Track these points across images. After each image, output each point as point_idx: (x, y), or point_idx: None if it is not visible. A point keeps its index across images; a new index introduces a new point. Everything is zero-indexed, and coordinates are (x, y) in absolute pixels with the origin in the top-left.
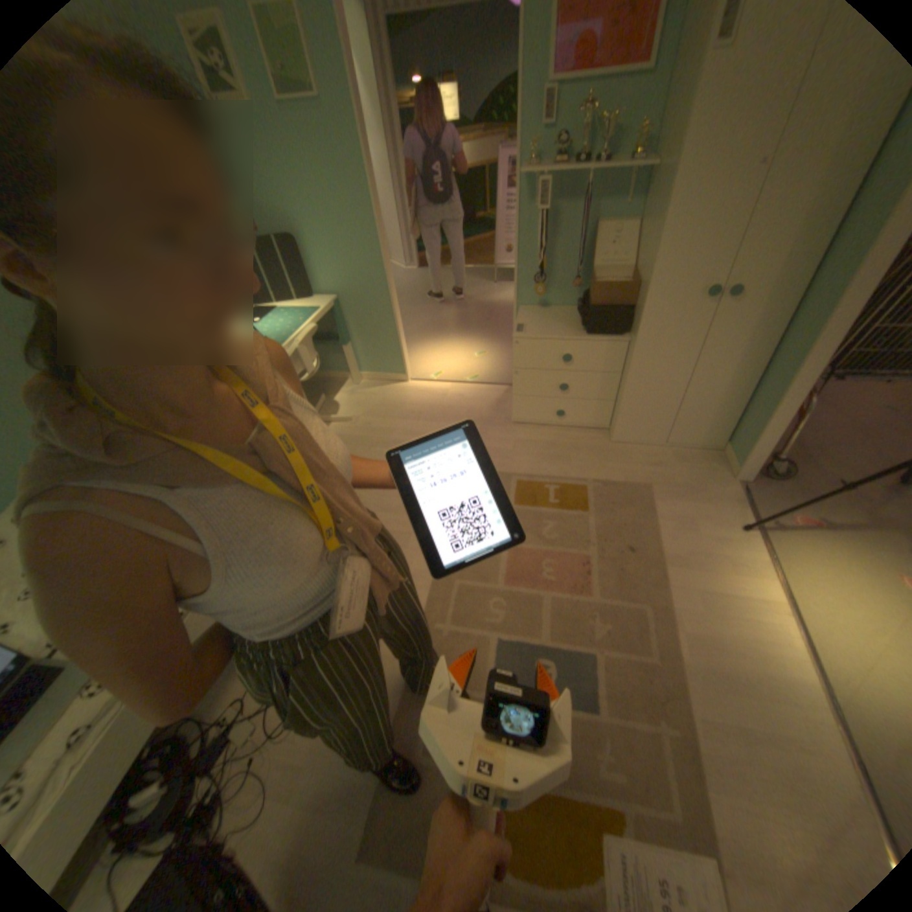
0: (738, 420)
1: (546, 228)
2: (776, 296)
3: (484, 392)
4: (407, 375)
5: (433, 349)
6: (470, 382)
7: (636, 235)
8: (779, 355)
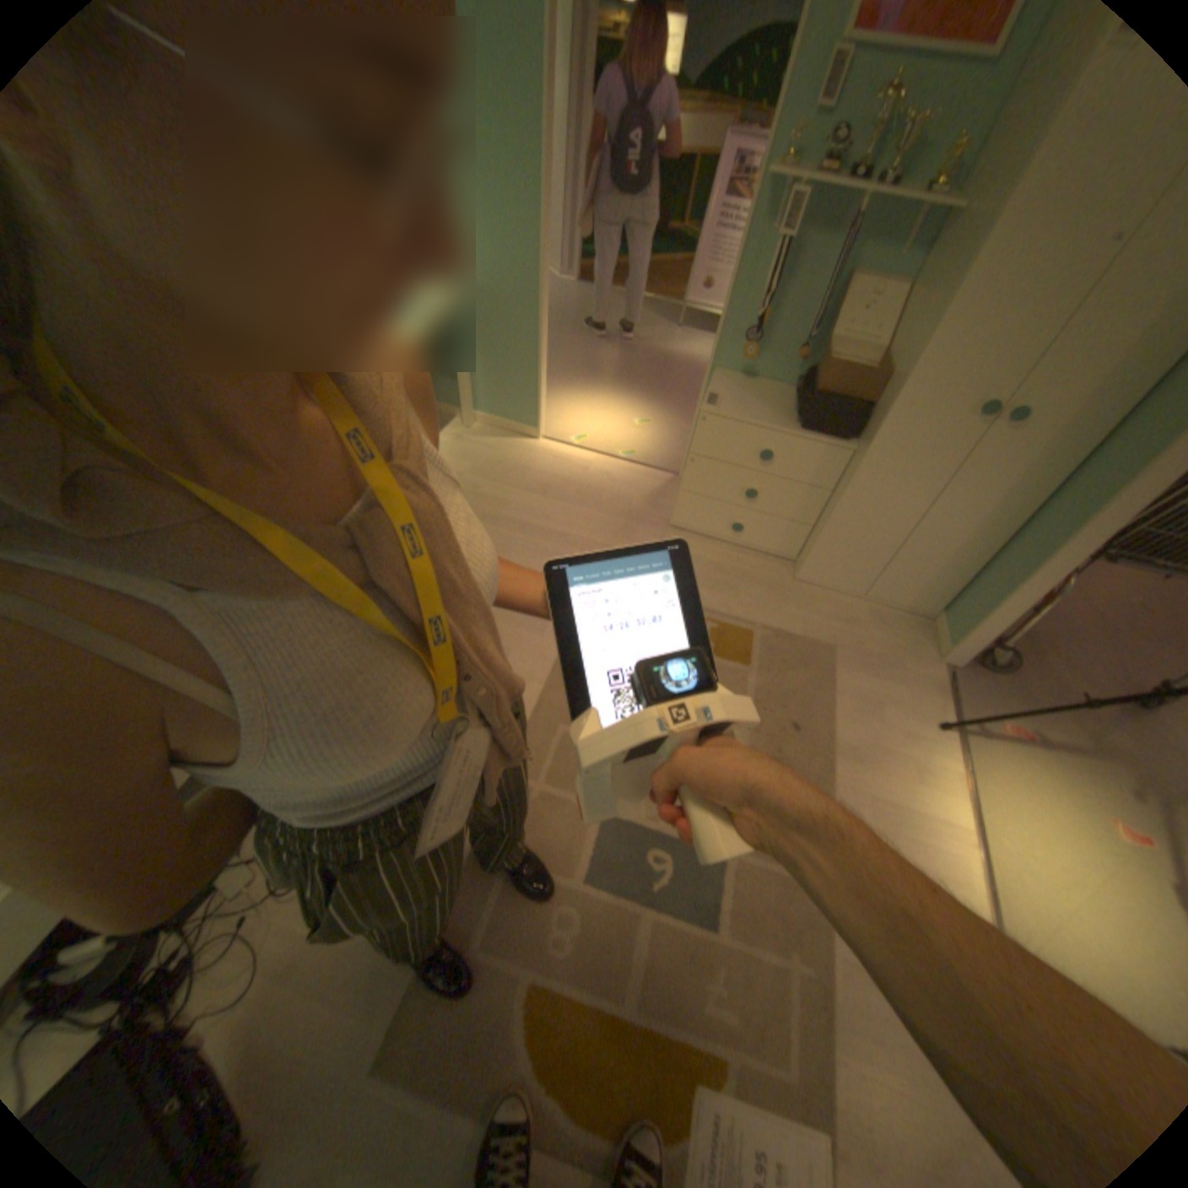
0: (965, 586)
1: (780, 265)
2: (1067, 435)
3: (640, 477)
4: (539, 430)
5: (580, 401)
6: (623, 458)
7: (901, 305)
8: (1046, 514)
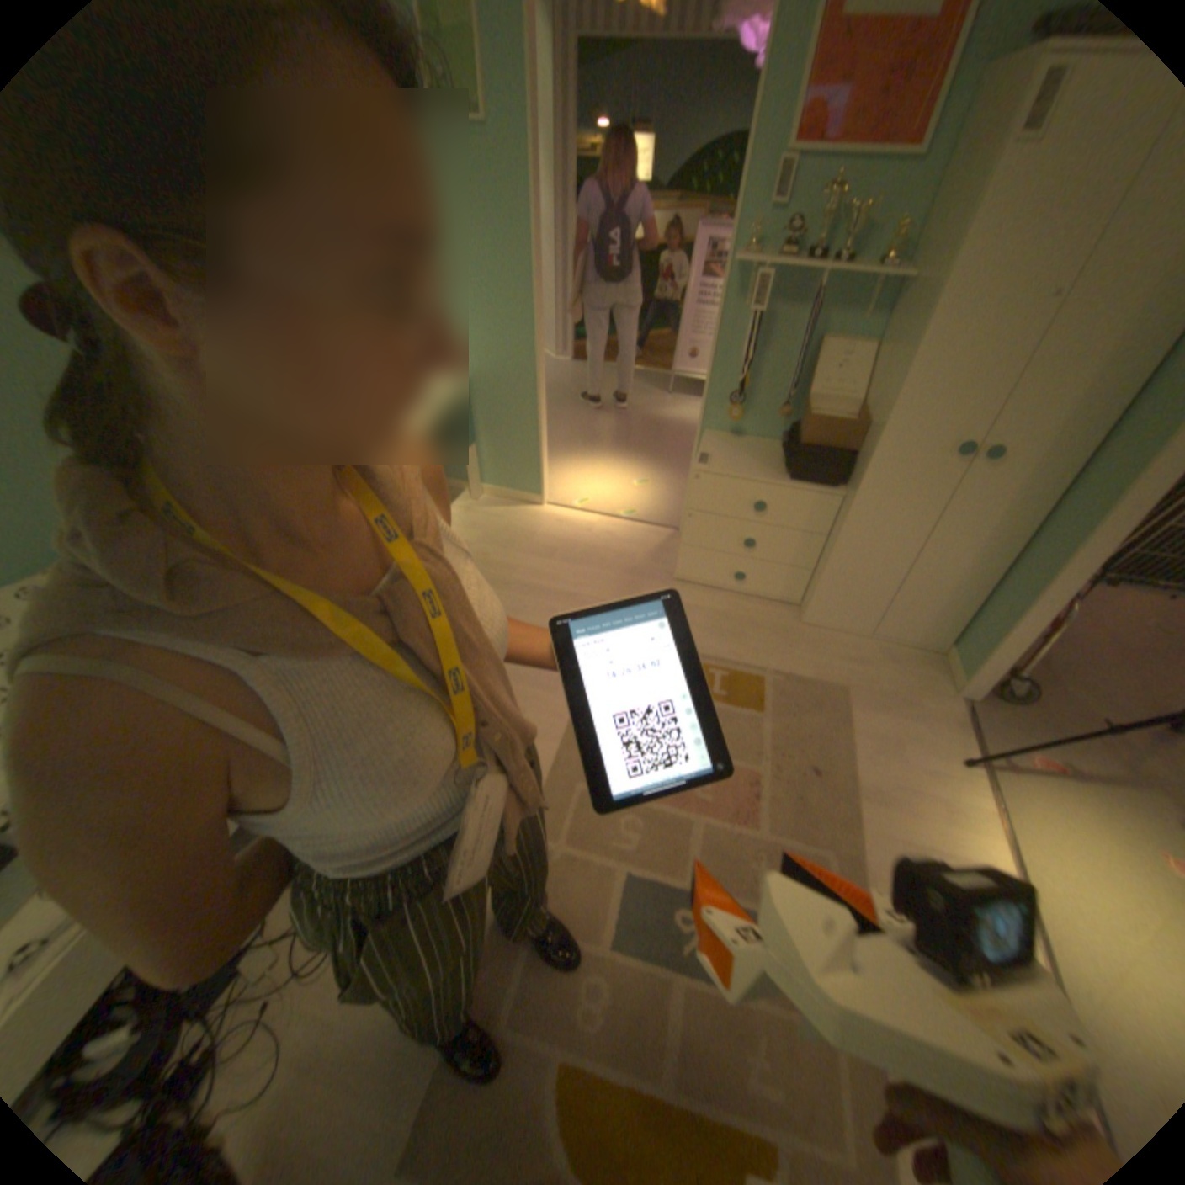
0: (971, 619)
1: (754, 336)
2: (1045, 468)
3: (642, 535)
4: (543, 497)
5: (580, 468)
6: (624, 518)
7: (871, 363)
8: (1038, 544)
